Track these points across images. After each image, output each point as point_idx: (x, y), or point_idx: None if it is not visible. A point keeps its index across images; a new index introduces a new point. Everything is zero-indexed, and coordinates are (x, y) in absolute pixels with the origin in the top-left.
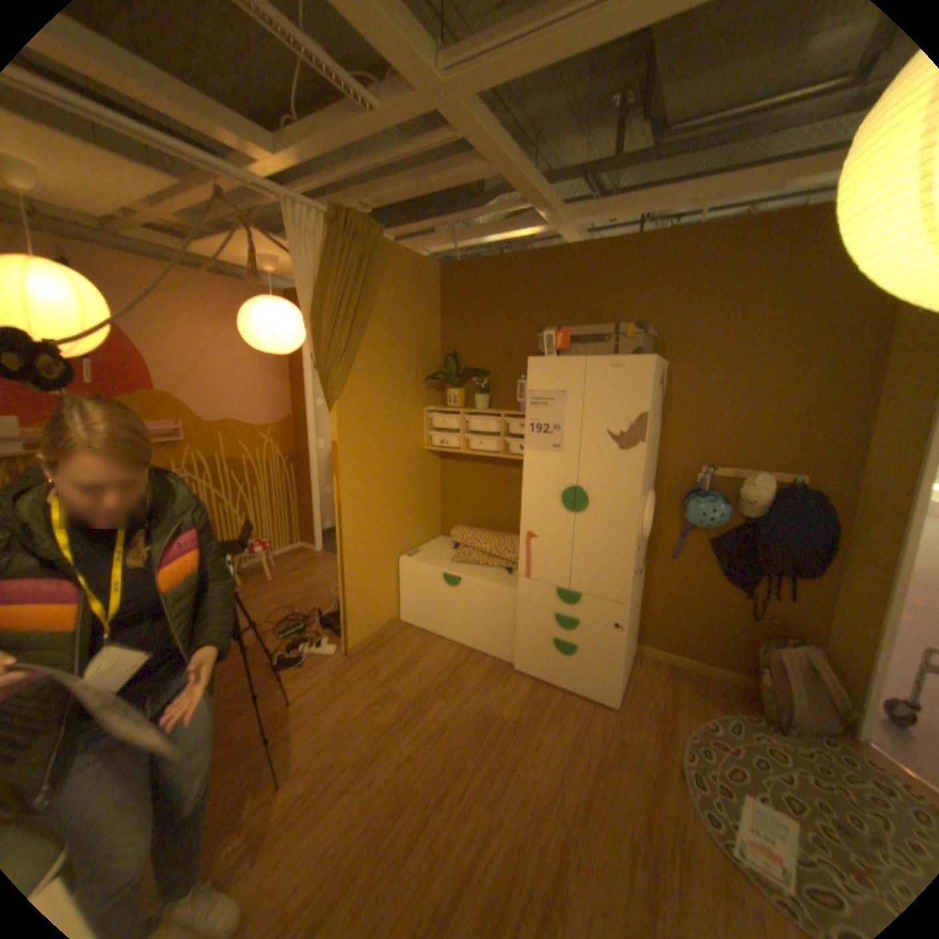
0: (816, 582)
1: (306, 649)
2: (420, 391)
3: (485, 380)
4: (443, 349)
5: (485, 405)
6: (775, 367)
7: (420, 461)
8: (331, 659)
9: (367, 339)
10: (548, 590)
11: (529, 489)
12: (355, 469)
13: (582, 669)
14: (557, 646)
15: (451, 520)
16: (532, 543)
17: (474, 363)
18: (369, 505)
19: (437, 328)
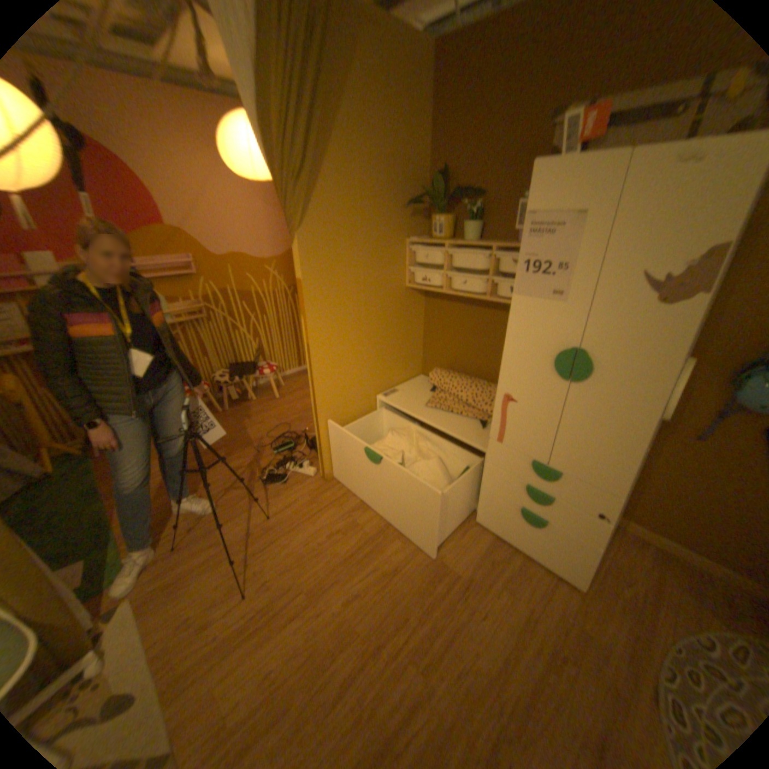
0: None
1: (293, 467)
2: (402, 219)
3: (479, 202)
4: (433, 164)
5: (476, 234)
6: None
7: (401, 300)
8: (311, 480)
9: (333, 151)
10: (522, 460)
11: (514, 345)
12: (324, 309)
13: (550, 544)
14: (525, 516)
15: (432, 361)
16: (510, 408)
17: (468, 179)
18: (342, 347)
19: (427, 135)
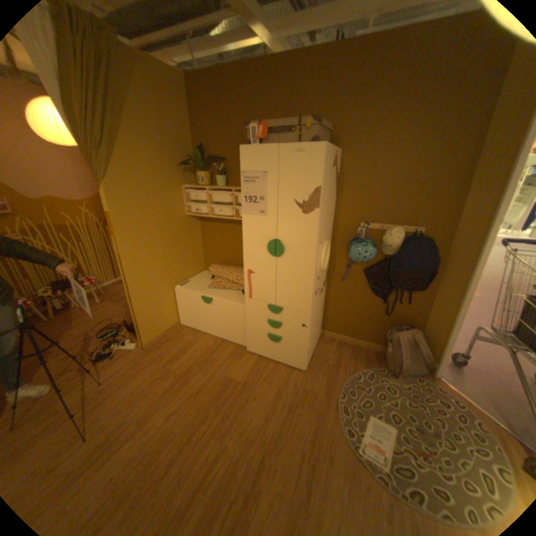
0: (423, 292)
1: (117, 347)
2: (177, 173)
3: (222, 165)
4: (193, 142)
5: (224, 183)
6: (411, 152)
7: (184, 223)
8: (133, 352)
9: (123, 132)
10: (263, 305)
11: (247, 242)
12: (129, 231)
13: (285, 350)
14: (270, 338)
15: (211, 261)
16: (252, 277)
17: (214, 152)
18: (145, 255)
19: (187, 125)
